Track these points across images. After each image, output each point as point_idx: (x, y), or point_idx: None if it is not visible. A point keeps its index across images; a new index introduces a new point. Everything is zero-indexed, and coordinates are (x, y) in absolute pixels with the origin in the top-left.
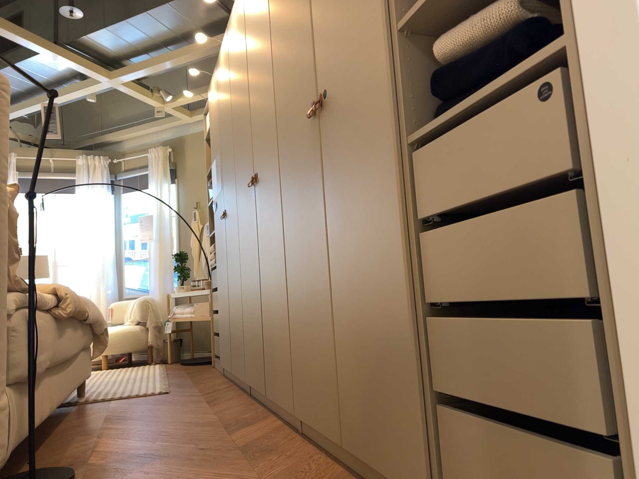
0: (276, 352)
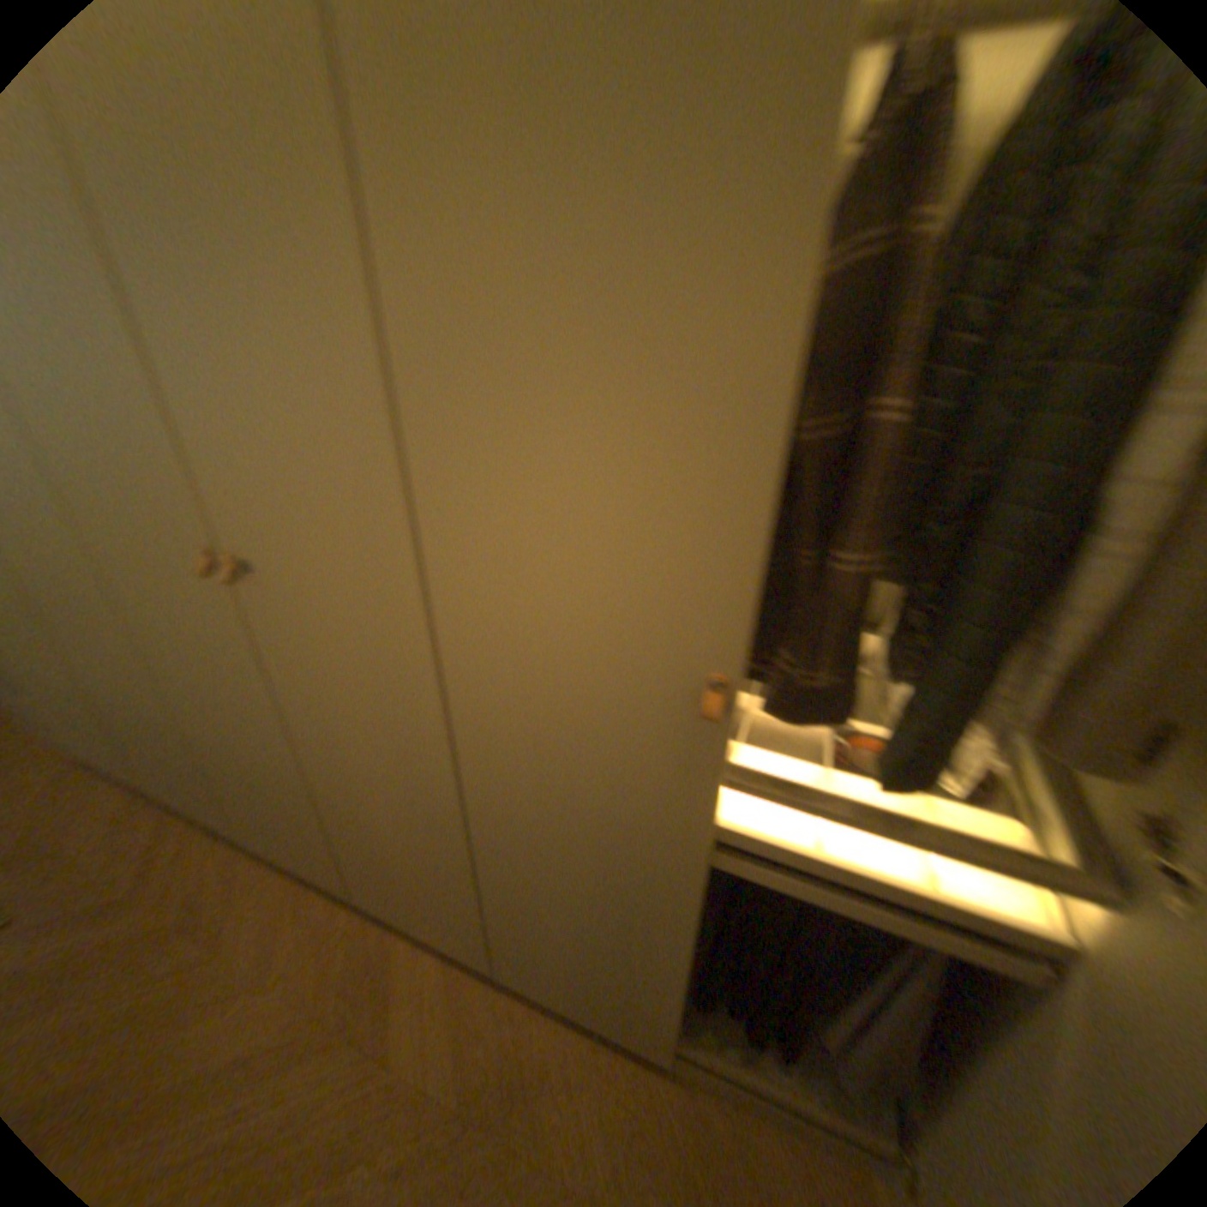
0: (394, 896)
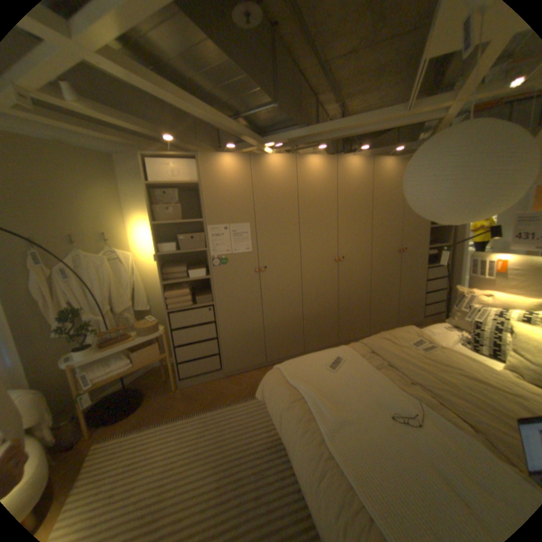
0: (352, 326)
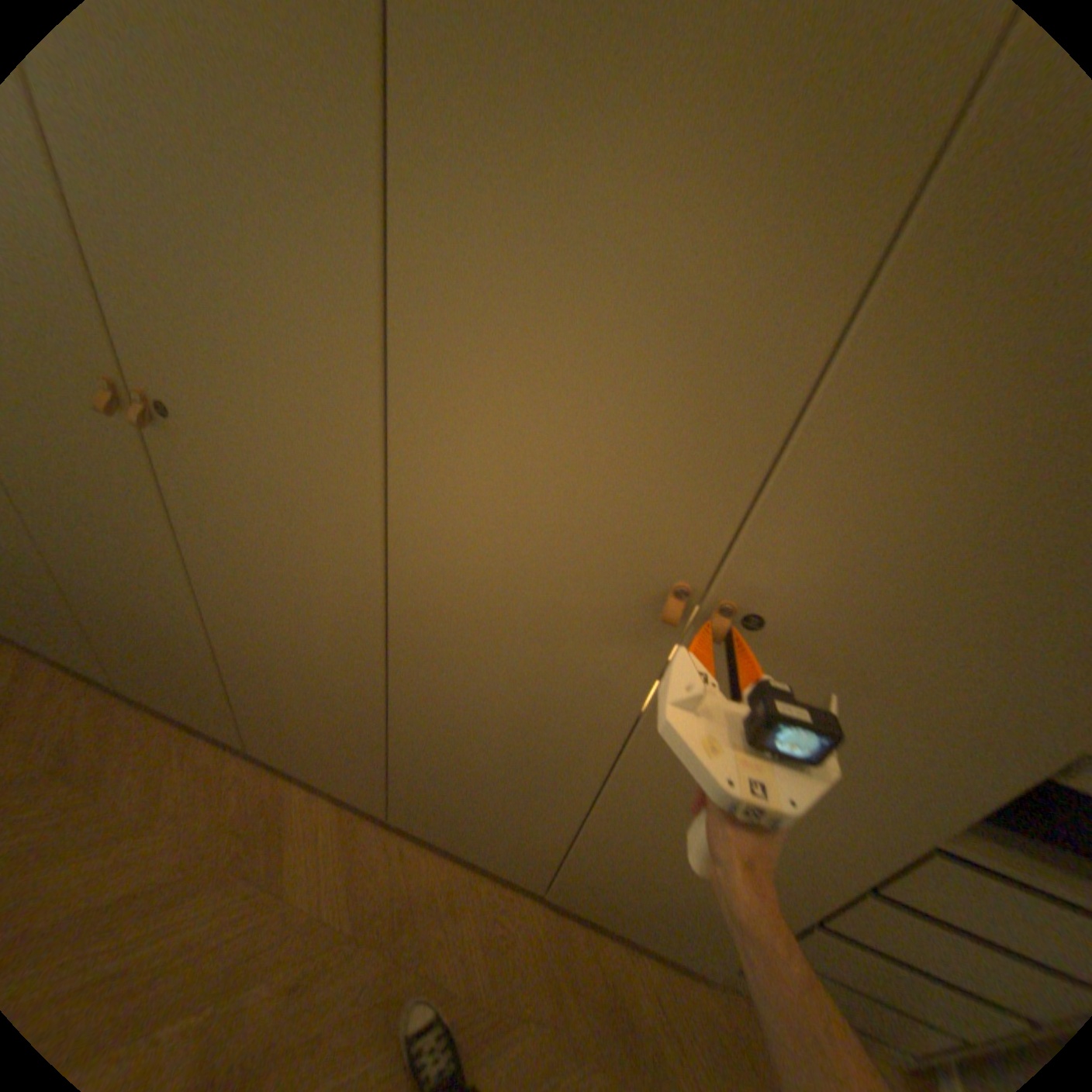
0: (297, 749)
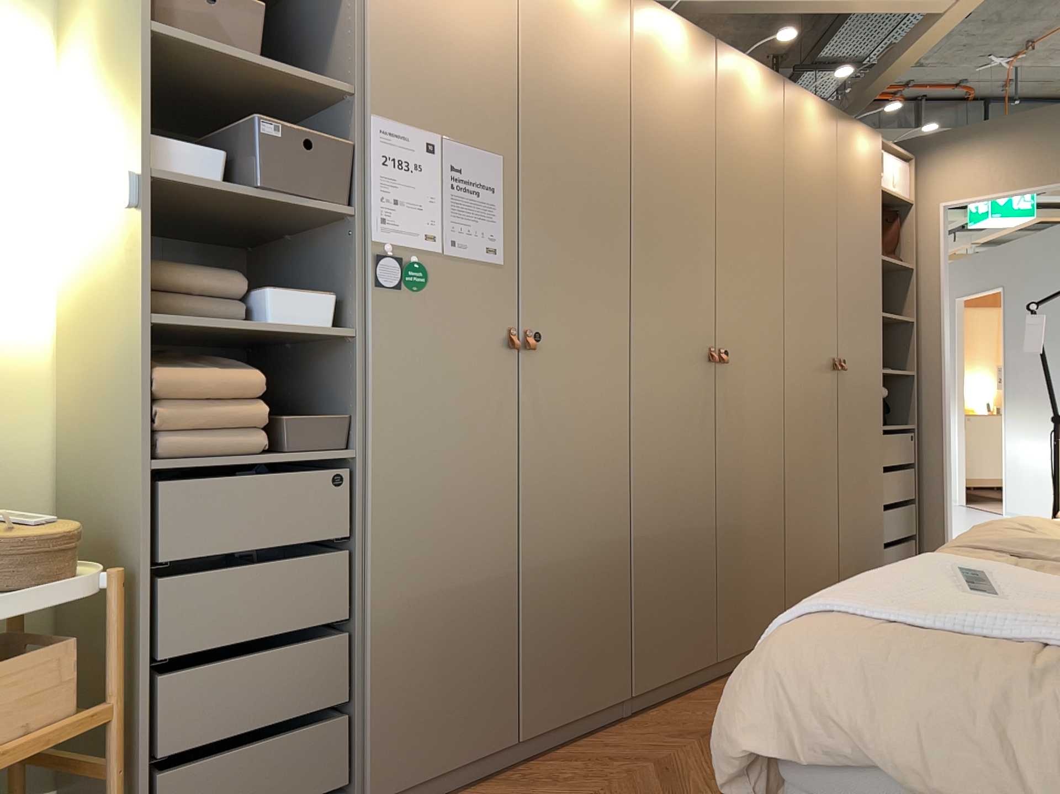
0: (750, 594)
